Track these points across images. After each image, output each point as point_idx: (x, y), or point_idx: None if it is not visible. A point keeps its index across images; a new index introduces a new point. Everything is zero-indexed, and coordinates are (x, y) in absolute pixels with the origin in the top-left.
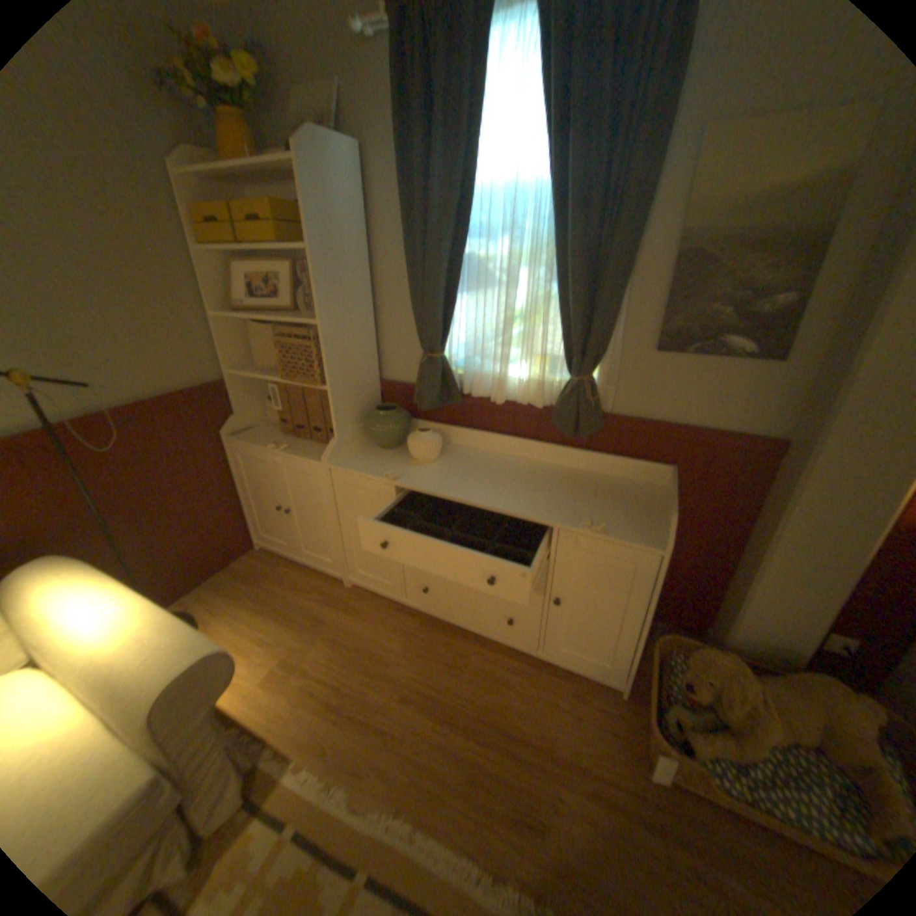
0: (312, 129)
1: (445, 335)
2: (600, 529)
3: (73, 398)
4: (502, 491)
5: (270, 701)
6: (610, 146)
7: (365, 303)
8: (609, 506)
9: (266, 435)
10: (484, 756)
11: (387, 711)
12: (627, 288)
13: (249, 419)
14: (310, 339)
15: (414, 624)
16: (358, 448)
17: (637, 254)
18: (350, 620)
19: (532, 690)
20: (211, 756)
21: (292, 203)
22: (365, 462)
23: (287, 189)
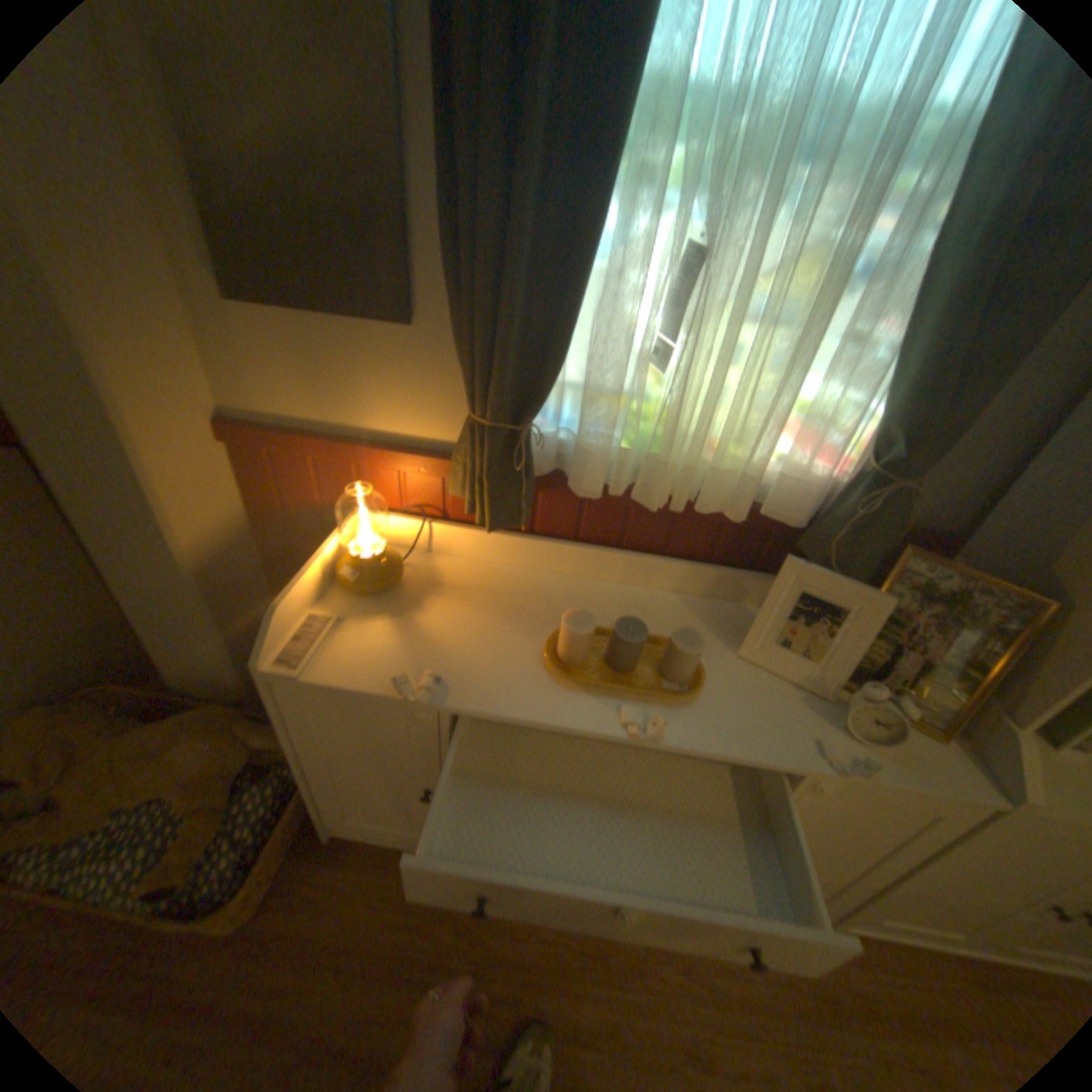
0: None
1: None
2: None
3: None
4: None
5: None
6: None
7: None
8: None
9: None
10: None
11: None
12: None
13: None
14: None
15: None
16: None
17: None
18: None
19: None
20: None
21: None
22: None
23: None
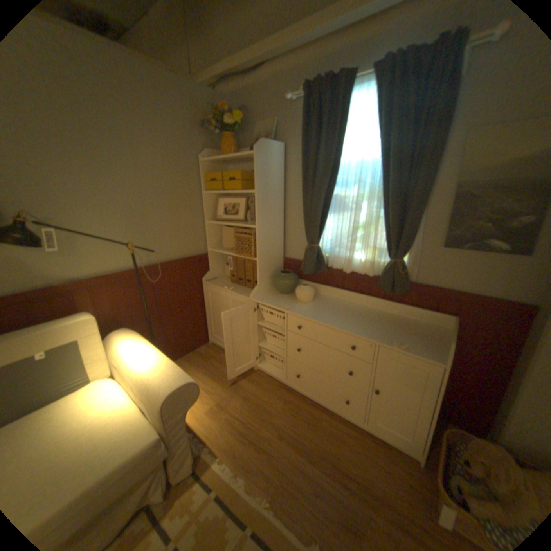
0: (263, 140)
1: (320, 235)
2: (404, 348)
3: (145, 257)
4: (346, 321)
5: (210, 423)
6: (413, 141)
7: (279, 218)
8: (412, 336)
9: (223, 282)
10: (325, 481)
11: (271, 442)
12: (424, 212)
13: (215, 274)
14: (250, 235)
15: (290, 396)
16: (269, 292)
17: (430, 194)
18: (255, 388)
19: (359, 448)
20: (182, 439)
21: (250, 172)
22: (272, 299)
23: (248, 165)
